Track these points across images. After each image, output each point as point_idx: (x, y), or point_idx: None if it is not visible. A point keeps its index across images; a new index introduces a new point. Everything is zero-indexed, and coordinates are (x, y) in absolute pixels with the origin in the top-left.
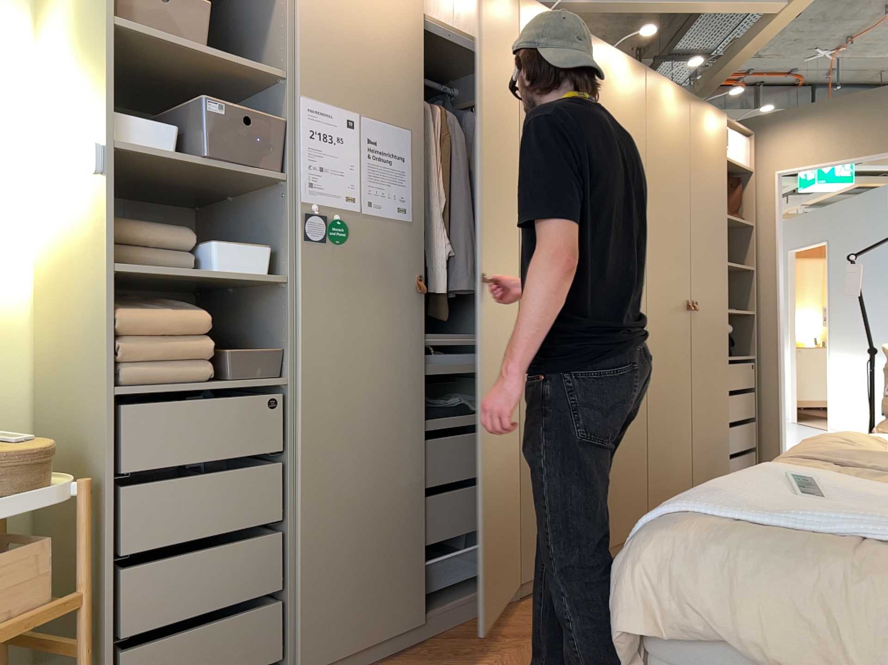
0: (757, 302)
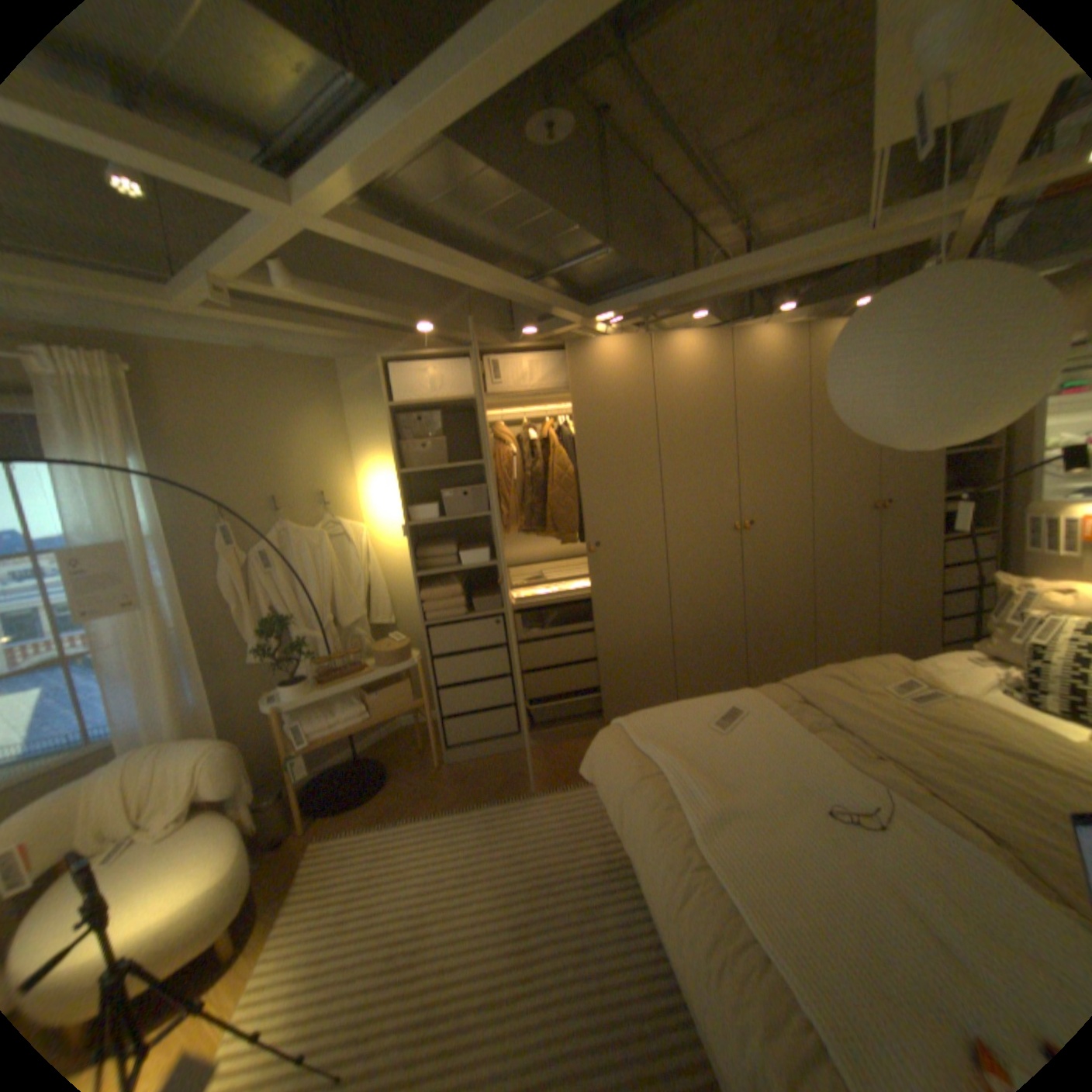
0: (1003, 478)
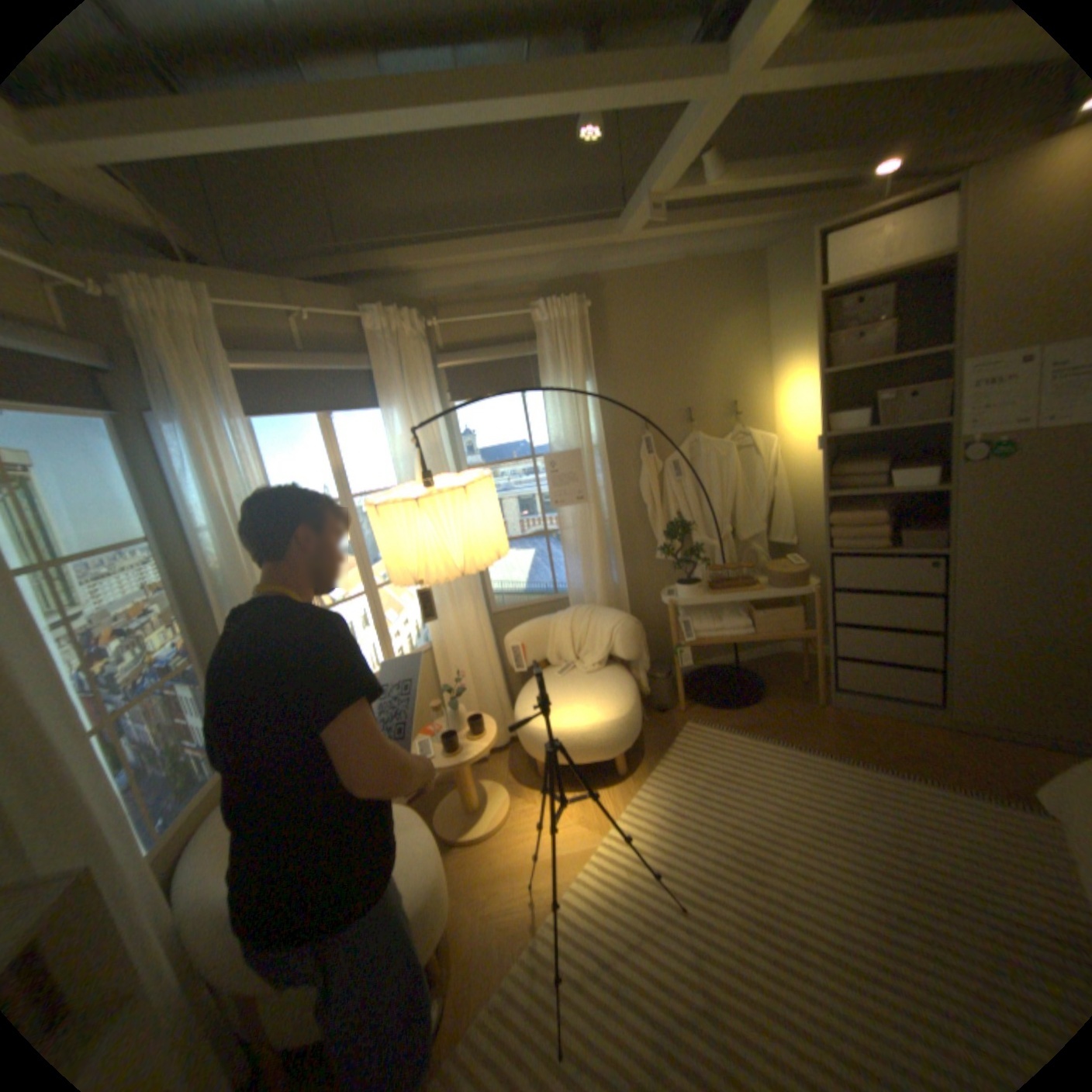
0: None
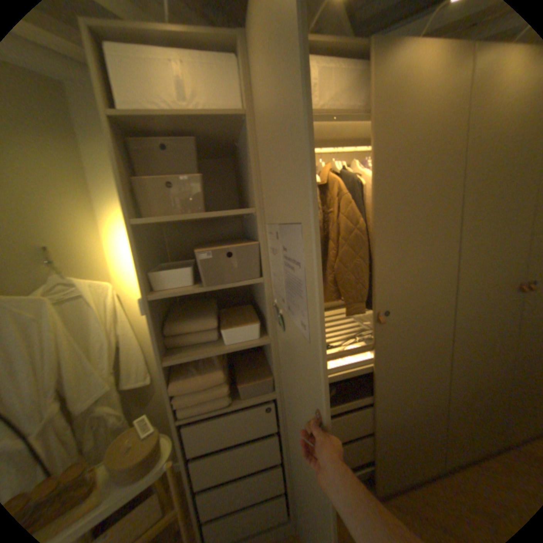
0: None
